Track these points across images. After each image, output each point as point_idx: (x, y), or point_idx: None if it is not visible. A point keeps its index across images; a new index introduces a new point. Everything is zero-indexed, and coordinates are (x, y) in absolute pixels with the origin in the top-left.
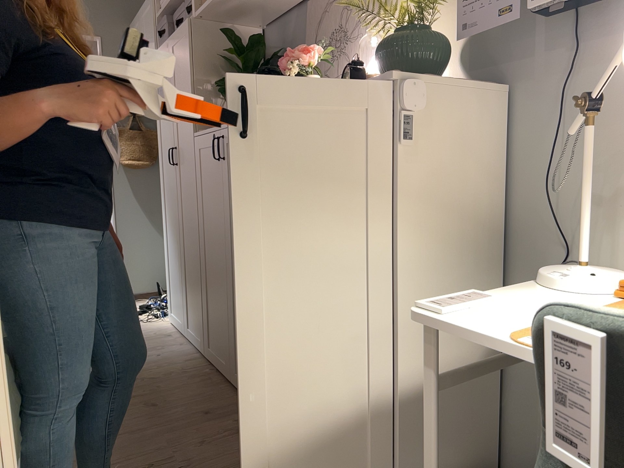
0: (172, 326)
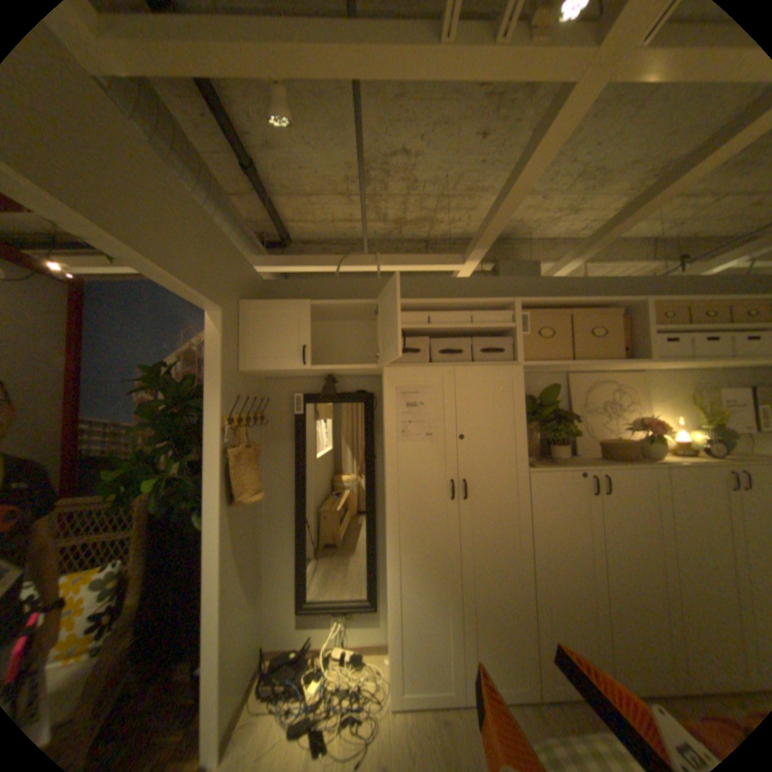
0: (409, 714)
